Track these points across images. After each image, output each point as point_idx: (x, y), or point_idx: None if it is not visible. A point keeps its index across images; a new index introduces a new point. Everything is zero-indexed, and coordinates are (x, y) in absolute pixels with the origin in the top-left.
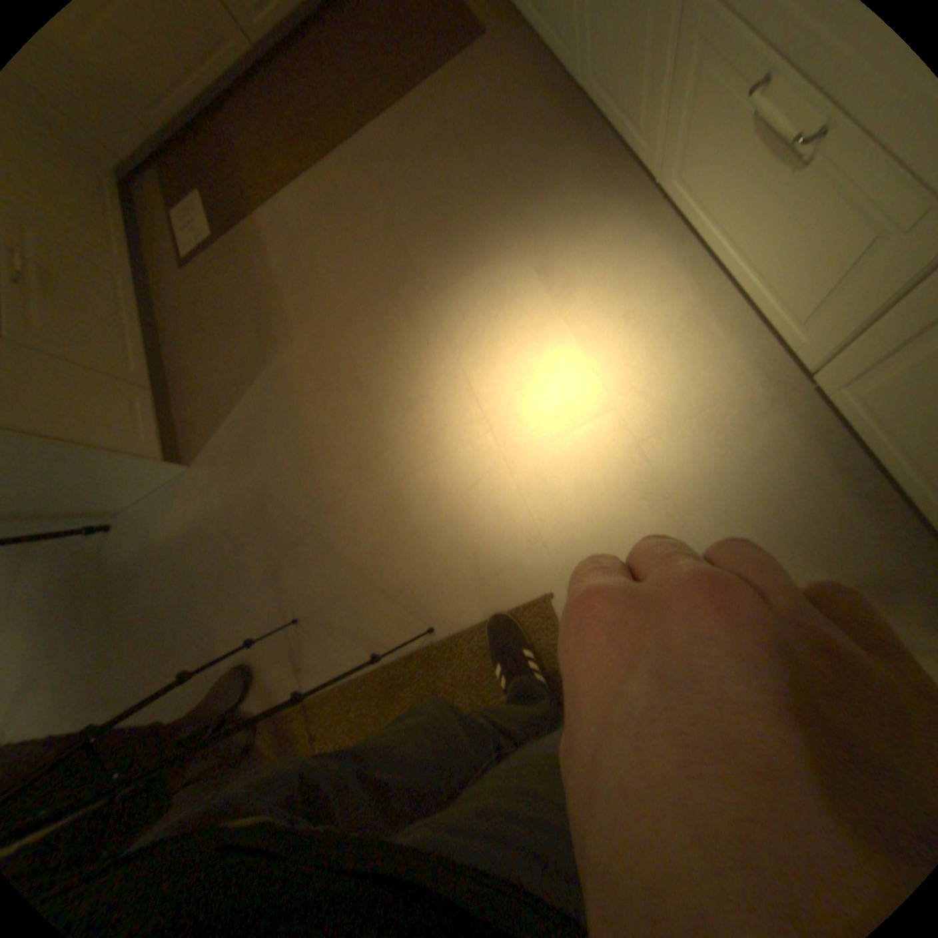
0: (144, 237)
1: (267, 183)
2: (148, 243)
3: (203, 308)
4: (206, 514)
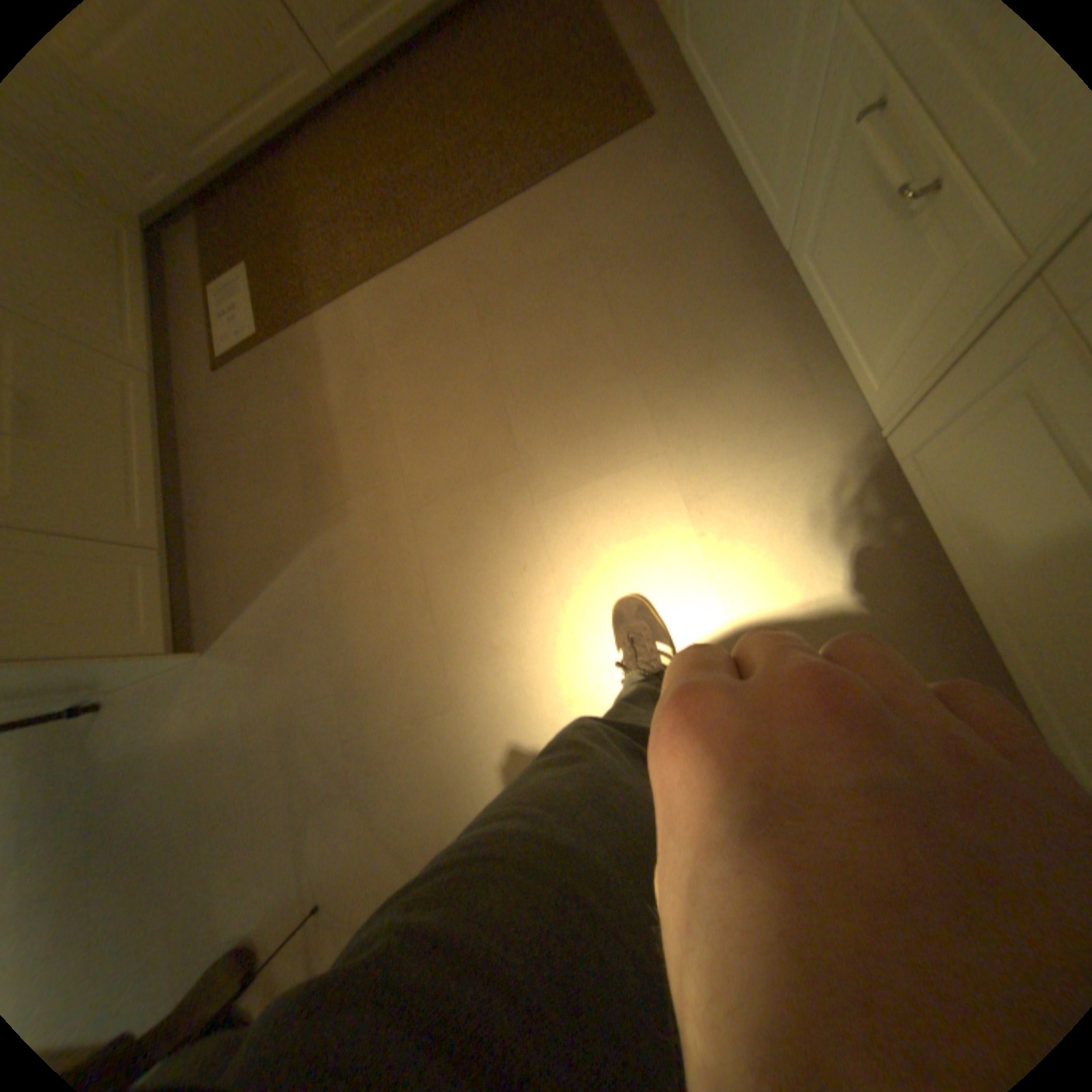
0: (175, 314)
1: (335, 276)
2: (178, 324)
3: (239, 435)
4: (220, 725)
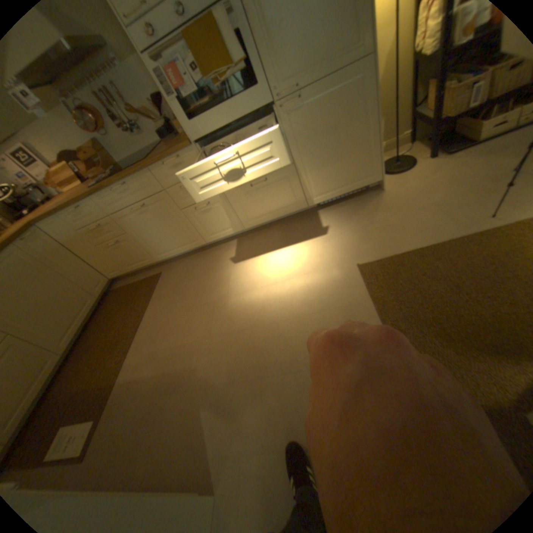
0: None
1: (112, 371)
2: None
3: (123, 444)
4: (257, 484)
